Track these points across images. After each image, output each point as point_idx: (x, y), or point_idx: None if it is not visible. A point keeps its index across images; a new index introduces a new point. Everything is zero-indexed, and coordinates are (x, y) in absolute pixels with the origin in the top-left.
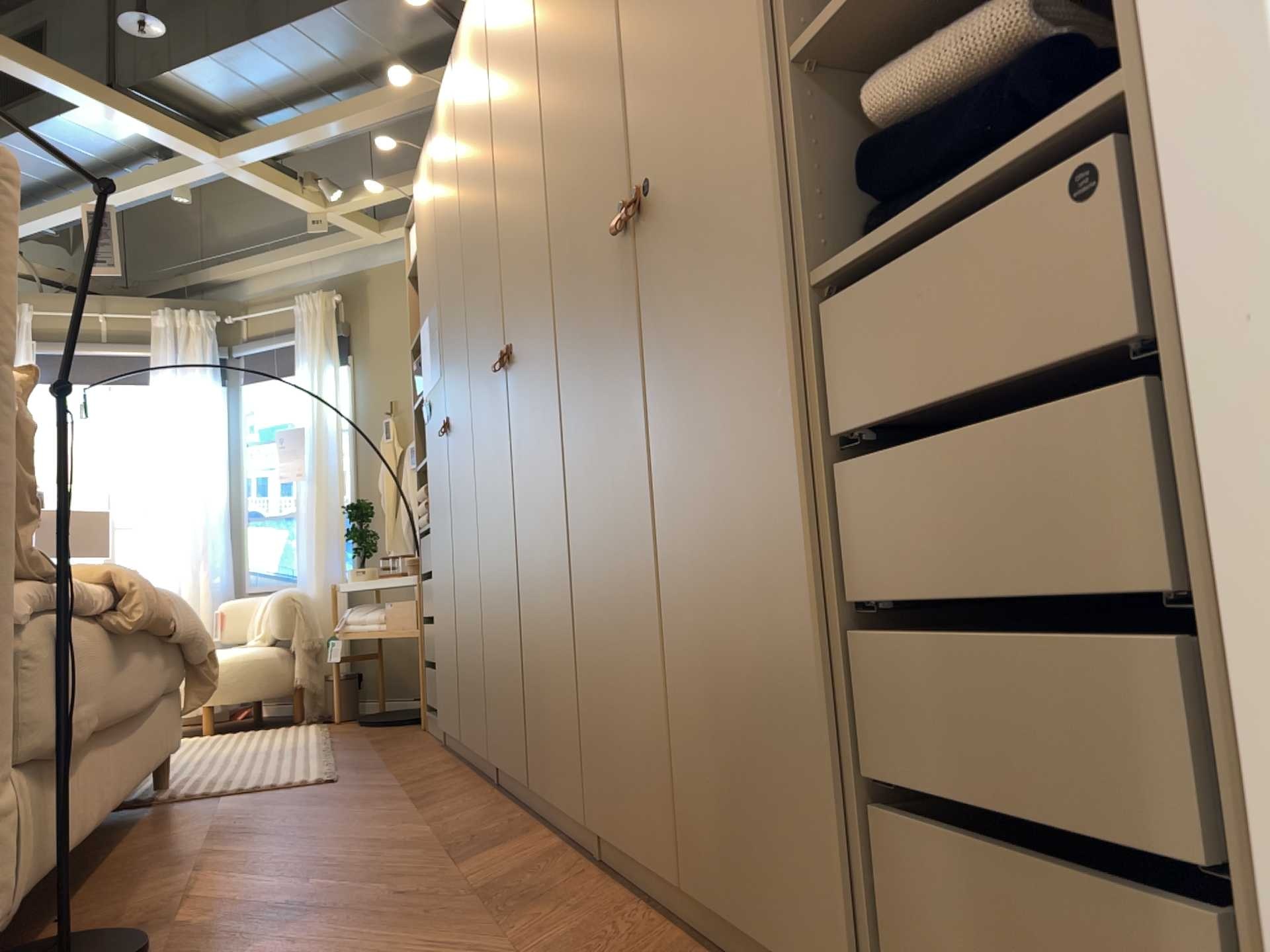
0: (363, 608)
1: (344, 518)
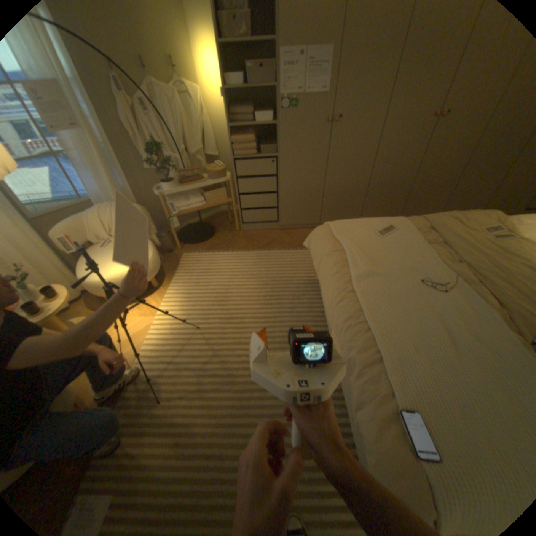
0: (177, 202)
1: (103, 153)
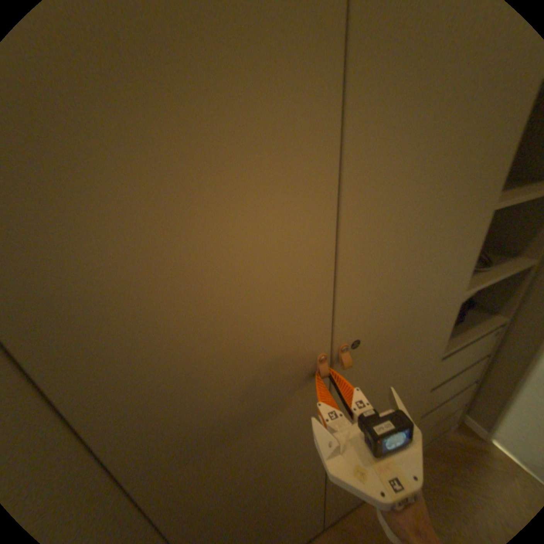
0: None
1: None
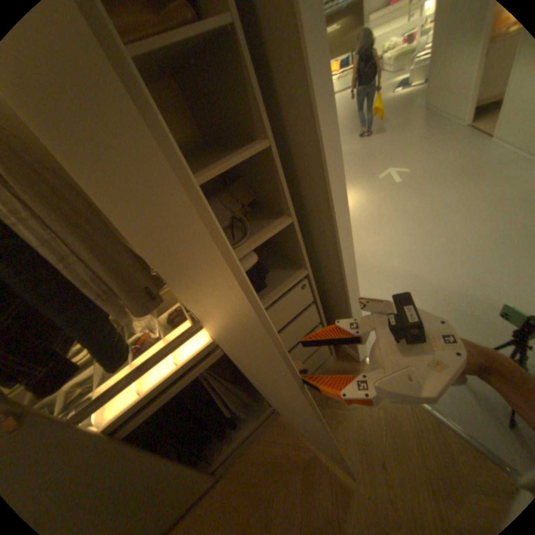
0: None
1: None
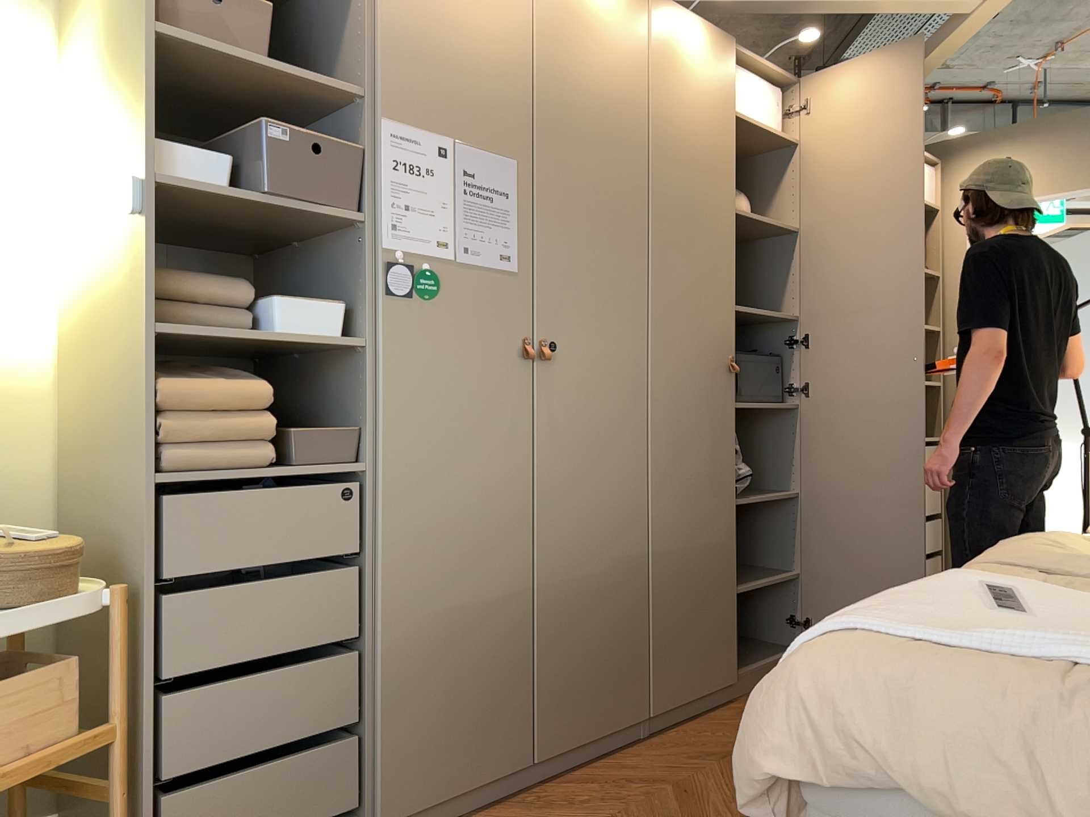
0: None
1: None
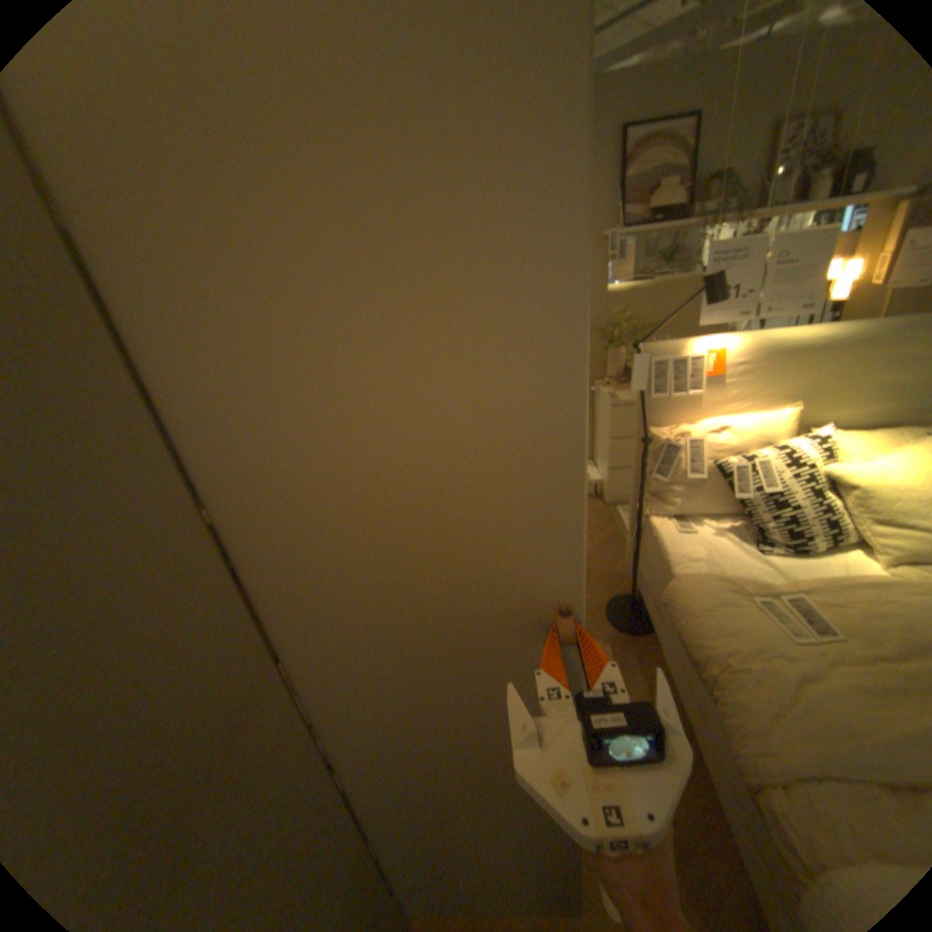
0: None
1: None
